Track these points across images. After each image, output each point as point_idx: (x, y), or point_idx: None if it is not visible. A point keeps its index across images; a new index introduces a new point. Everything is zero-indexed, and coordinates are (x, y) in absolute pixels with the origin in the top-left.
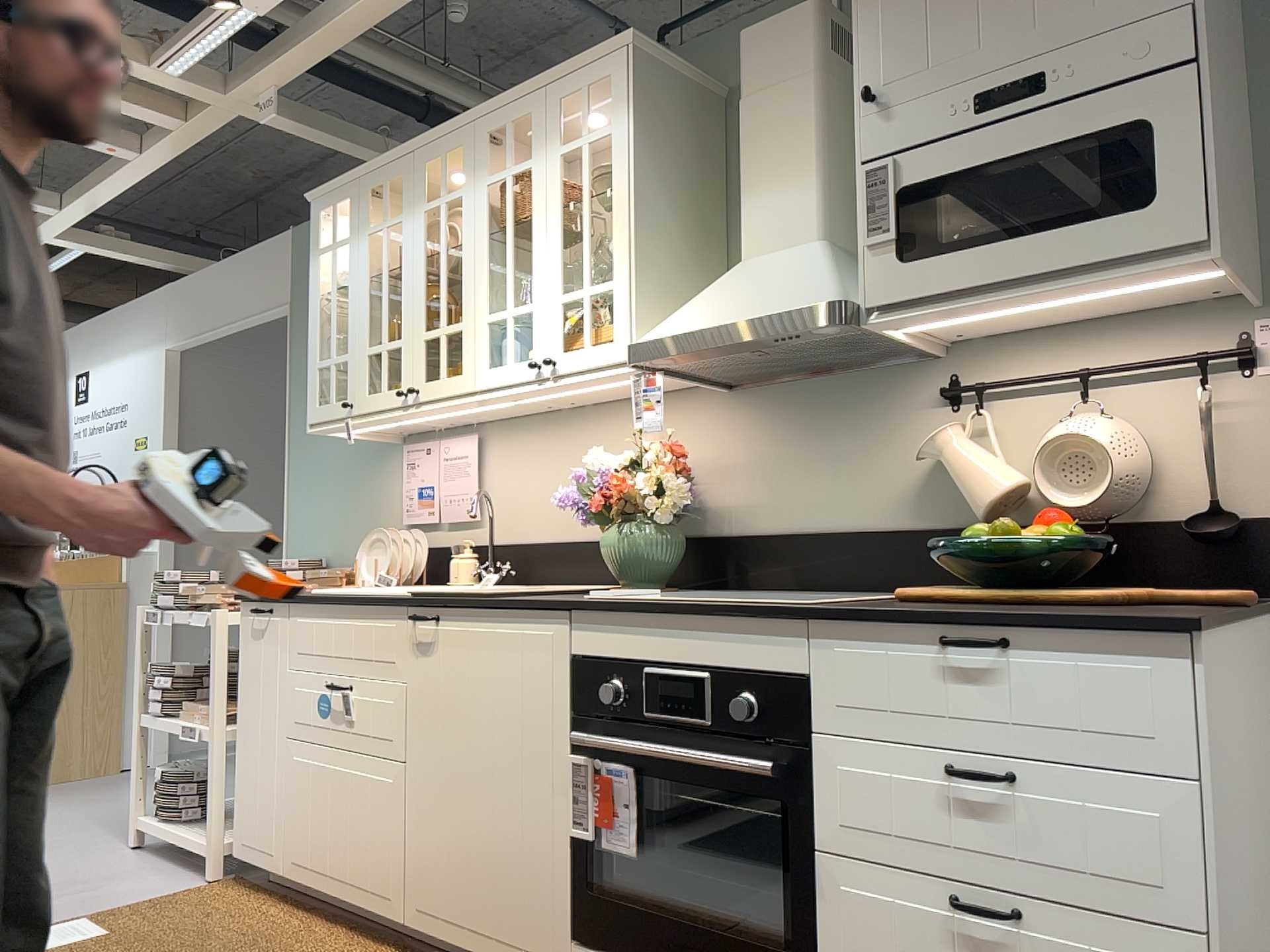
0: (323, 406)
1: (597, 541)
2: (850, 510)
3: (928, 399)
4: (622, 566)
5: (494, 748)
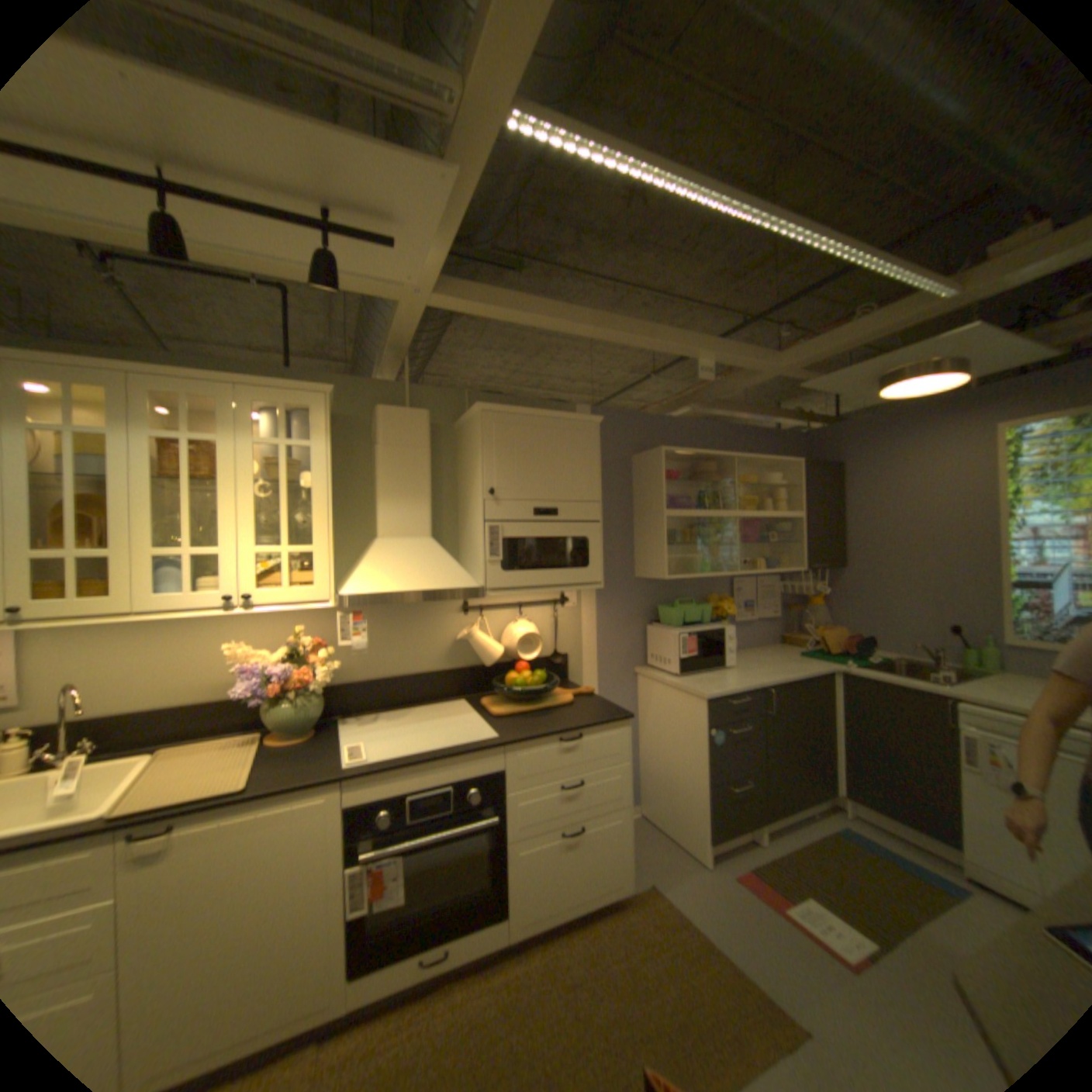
0: None
1: (205, 702)
2: (413, 663)
3: (454, 609)
4: (288, 726)
5: (259, 898)
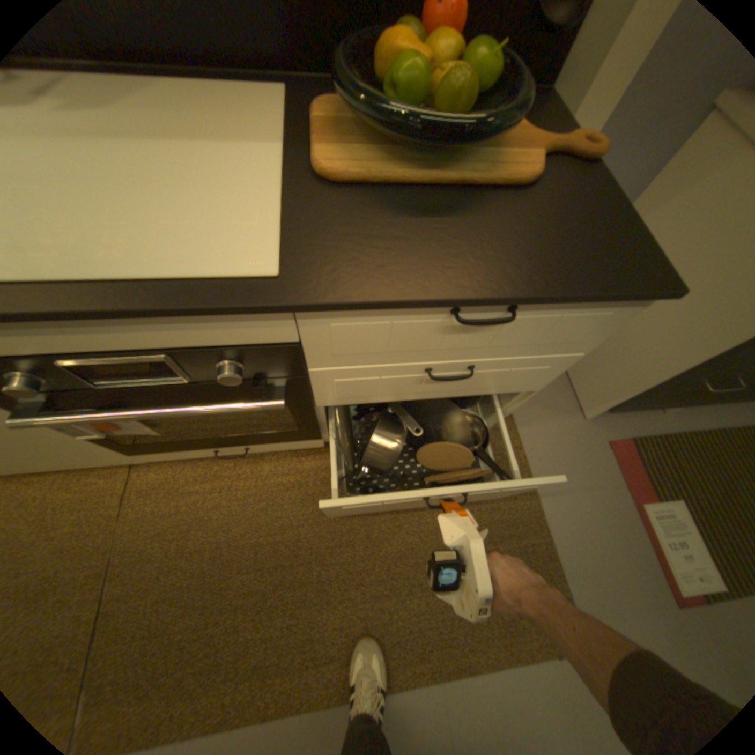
0: None
1: None
2: None
3: None
4: None
5: None
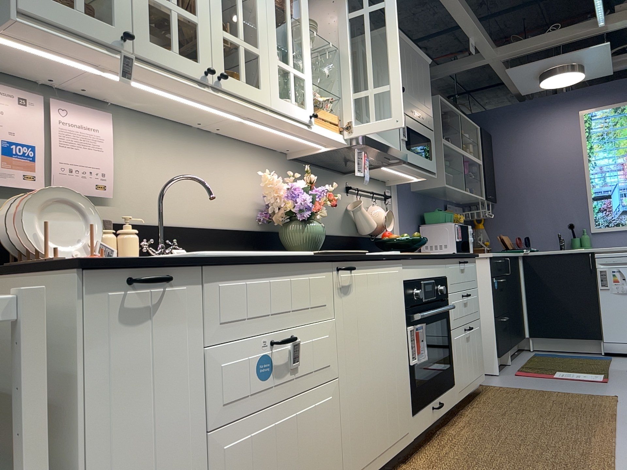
0: (57, 4)
1: (226, 229)
2: (328, 226)
3: (344, 188)
4: (312, 244)
5: (383, 339)
